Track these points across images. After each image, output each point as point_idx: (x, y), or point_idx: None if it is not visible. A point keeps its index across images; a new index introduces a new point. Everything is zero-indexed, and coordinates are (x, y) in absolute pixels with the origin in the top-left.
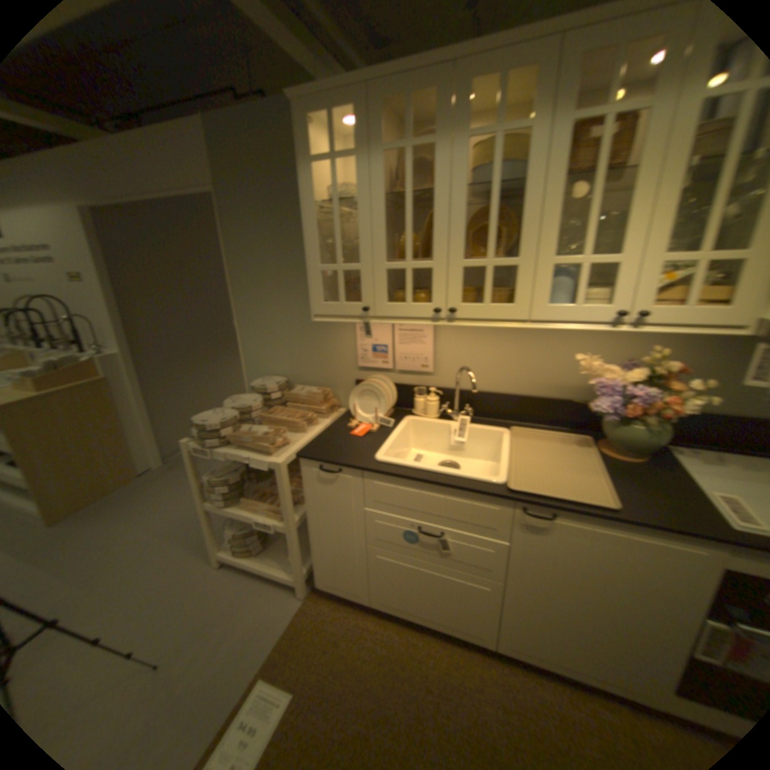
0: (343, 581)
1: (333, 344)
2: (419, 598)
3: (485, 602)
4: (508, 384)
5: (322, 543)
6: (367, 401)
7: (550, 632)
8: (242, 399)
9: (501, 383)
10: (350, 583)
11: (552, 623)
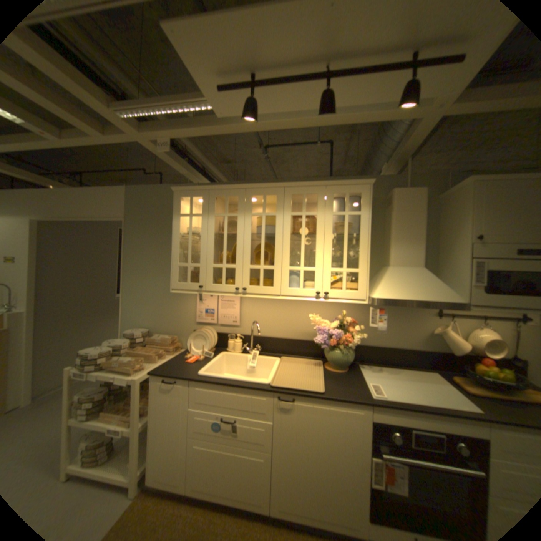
0: (167, 473)
1: (181, 308)
2: (219, 478)
3: (260, 471)
4: (279, 332)
5: (155, 442)
6: (198, 342)
7: (298, 487)
8: (114, 342)
9: (275, 331)
10: (171, 474)
11: (298, 479)
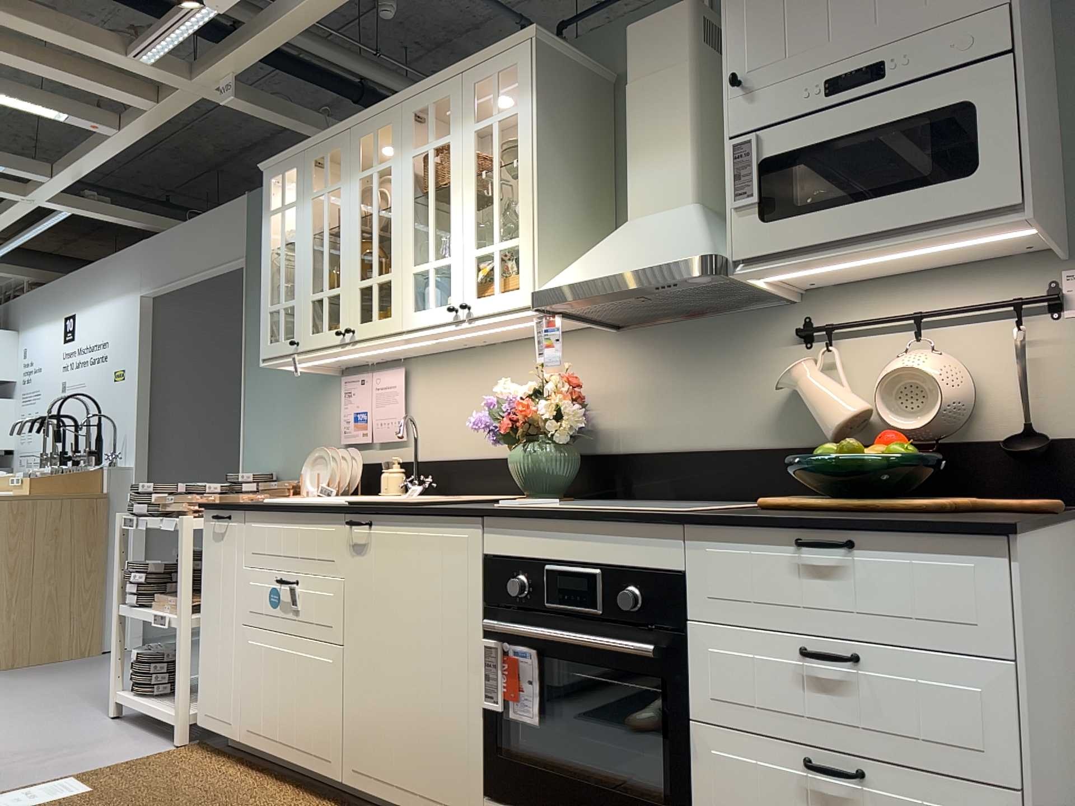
0: (219, 697)
1: (322, 420)
2: (277, 701)
3: (327, 684)
4: (473, 444)
5: (207, 636)
6: (319, 472)
7: (377, 715)
8: (206, 484)
9: (466, 445)
10: (224, 699)
11: (377, 697)
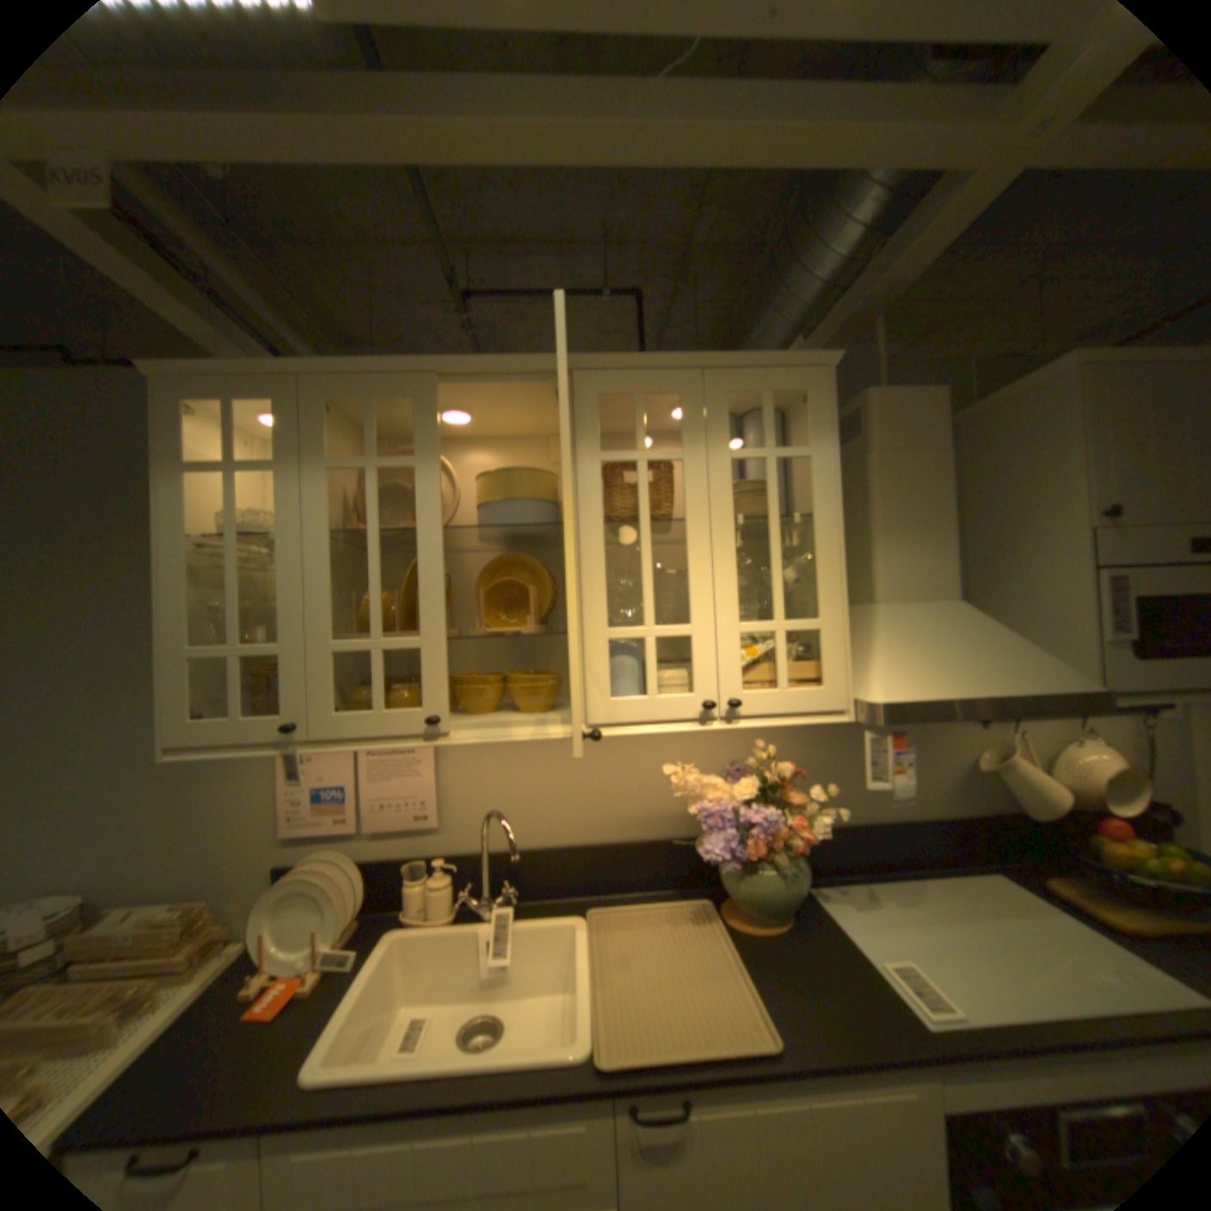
0: None
1: (218, 798)
2: None
3: None
4: (571, 828)
5: None
6: (291, 920)
7: None
8: None
9: (559, 829)
10: None
11: None
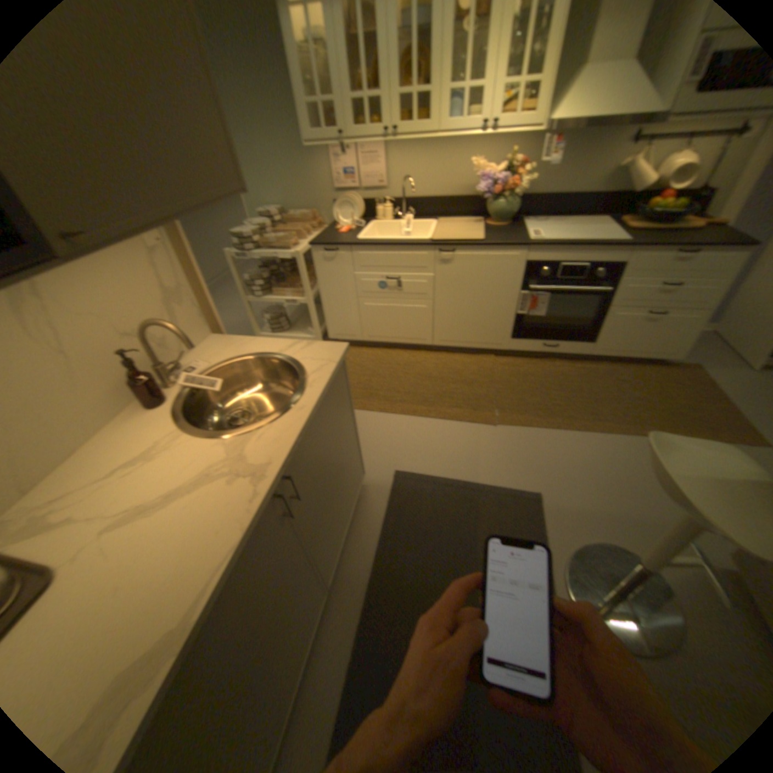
0: (344, 327)
1: (311, 172)
2: (389, 324)
3: (423, 315)
4: (434, 189)
5: (328, 305)
6: (343, 211)
7: (455, 322)
8: (252, 222)
9: (430, 189)
10: (348, 328)
11: (455, 316)
